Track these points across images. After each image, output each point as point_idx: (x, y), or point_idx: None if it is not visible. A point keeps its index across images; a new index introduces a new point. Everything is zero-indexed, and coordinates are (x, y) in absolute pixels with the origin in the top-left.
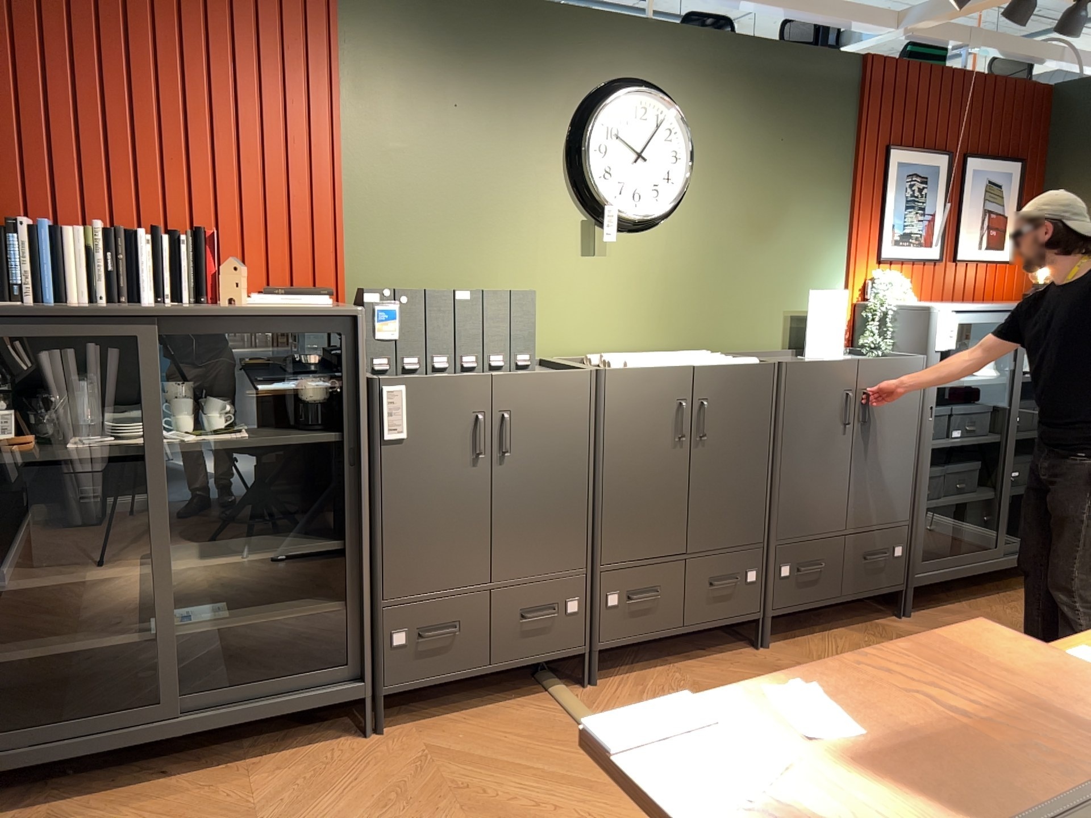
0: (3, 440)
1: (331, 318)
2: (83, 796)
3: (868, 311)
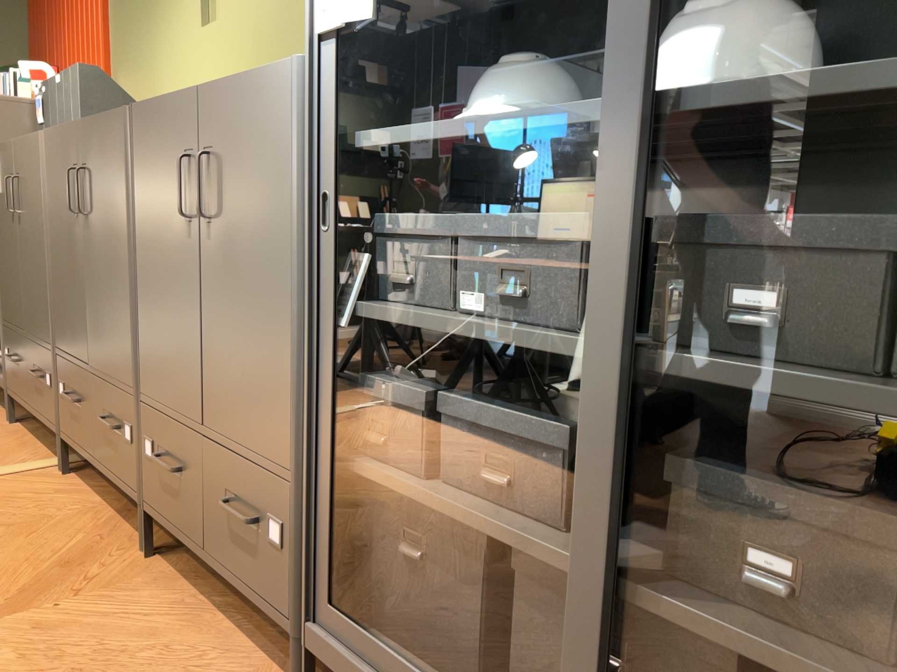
0: None
1: None
2: None
3: None
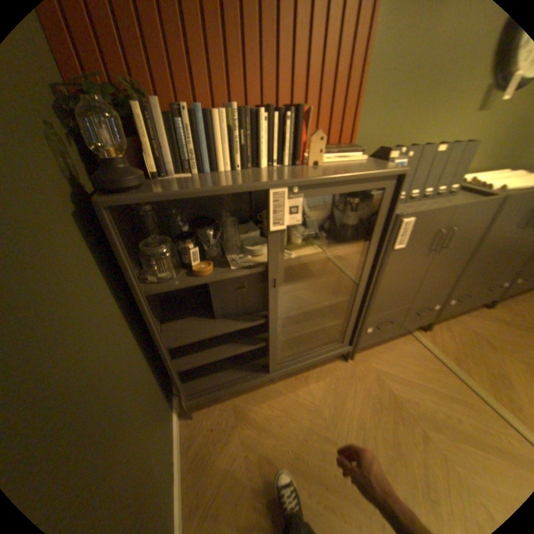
0: (196, 270)
1: (385, 175)
2: (244, 395)
3: None
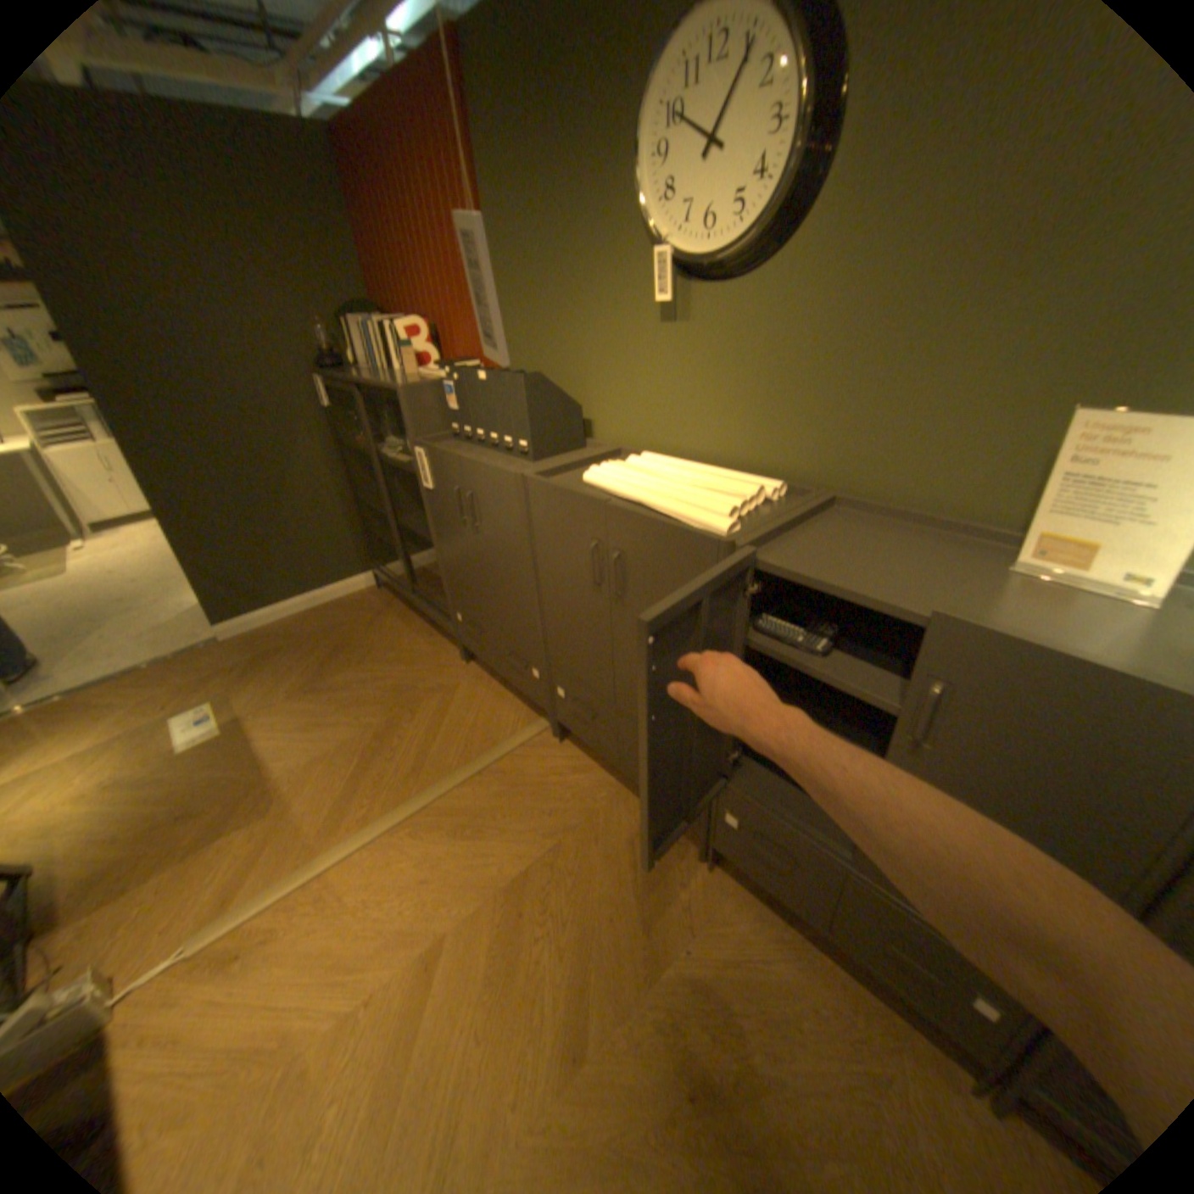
0: (356, 437)
1: (400, 391)
2: (404, 606)
3: None
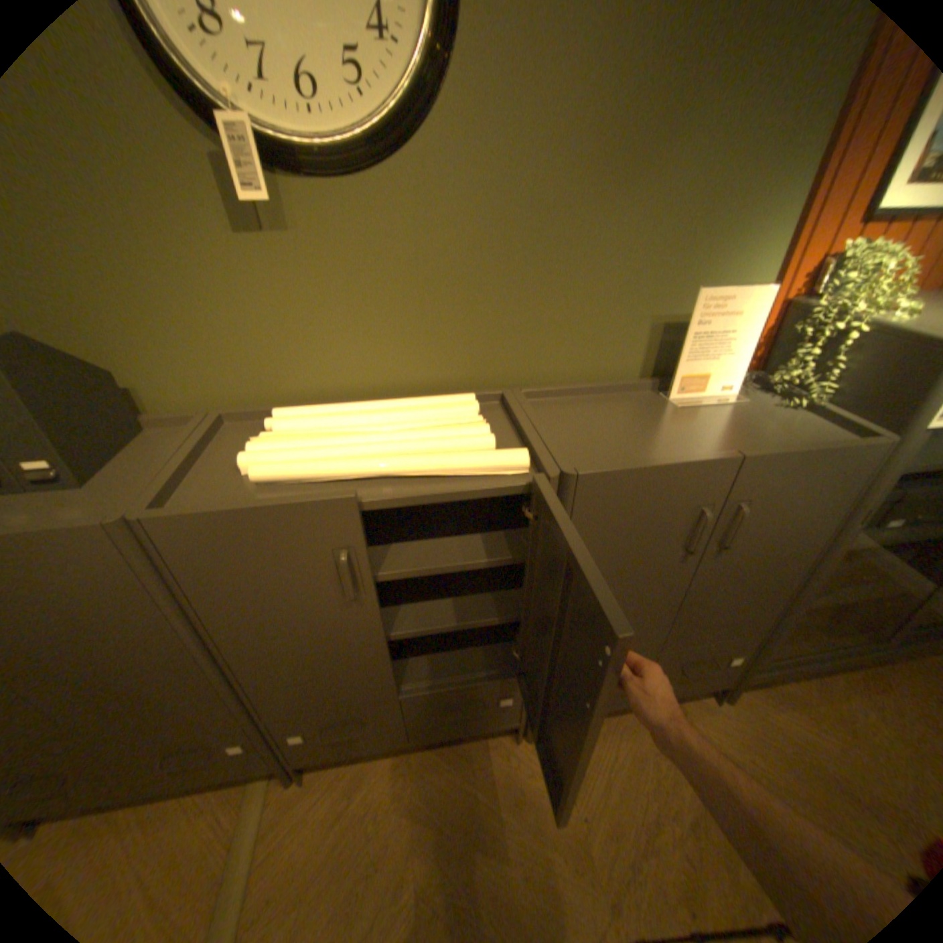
0: None
1: None
2: None
3: (810, 318)
